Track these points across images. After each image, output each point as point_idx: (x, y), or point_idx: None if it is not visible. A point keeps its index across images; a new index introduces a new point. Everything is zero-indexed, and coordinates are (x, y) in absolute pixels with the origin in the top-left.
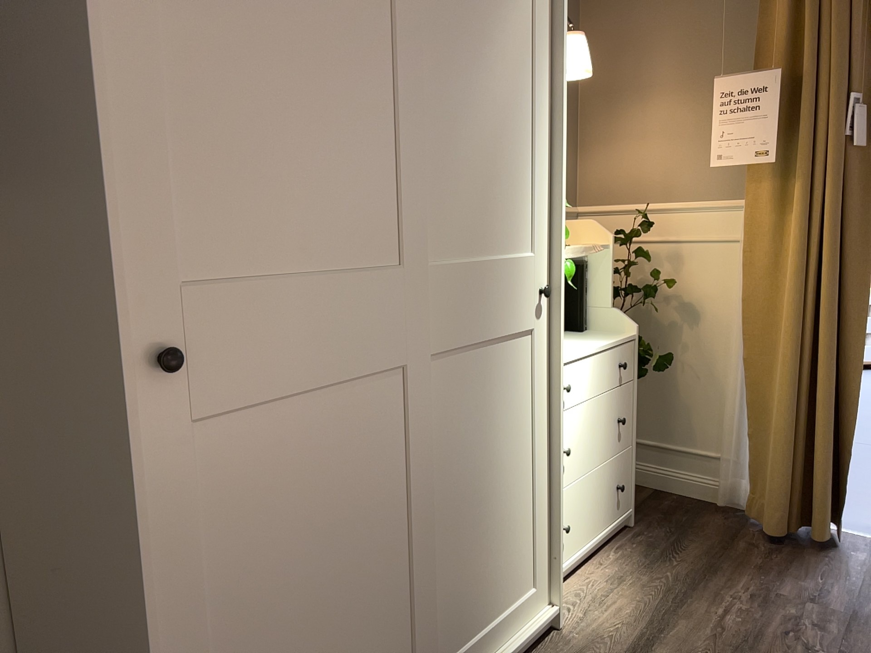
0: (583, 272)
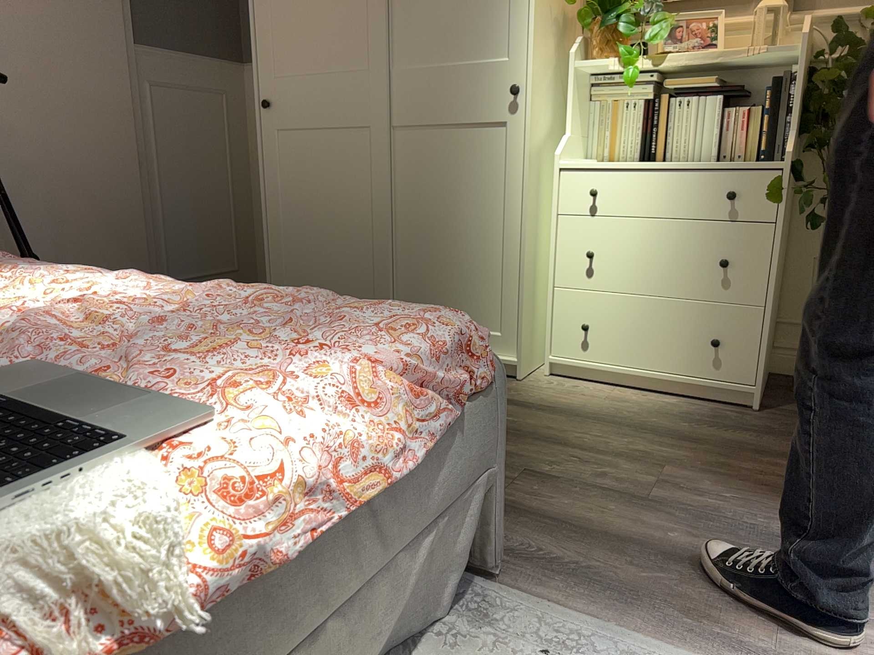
0: (794, 85)
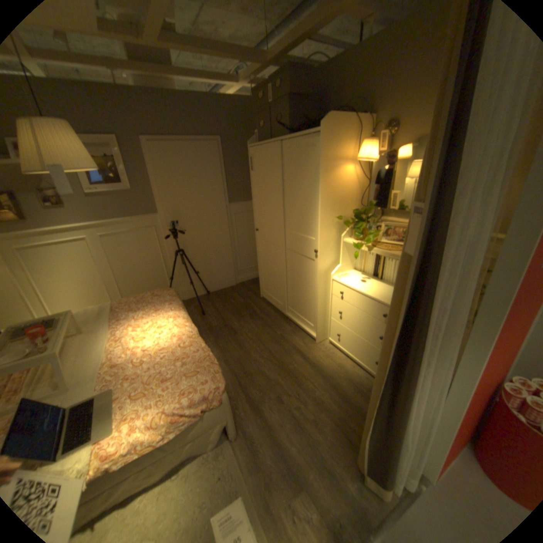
0: None
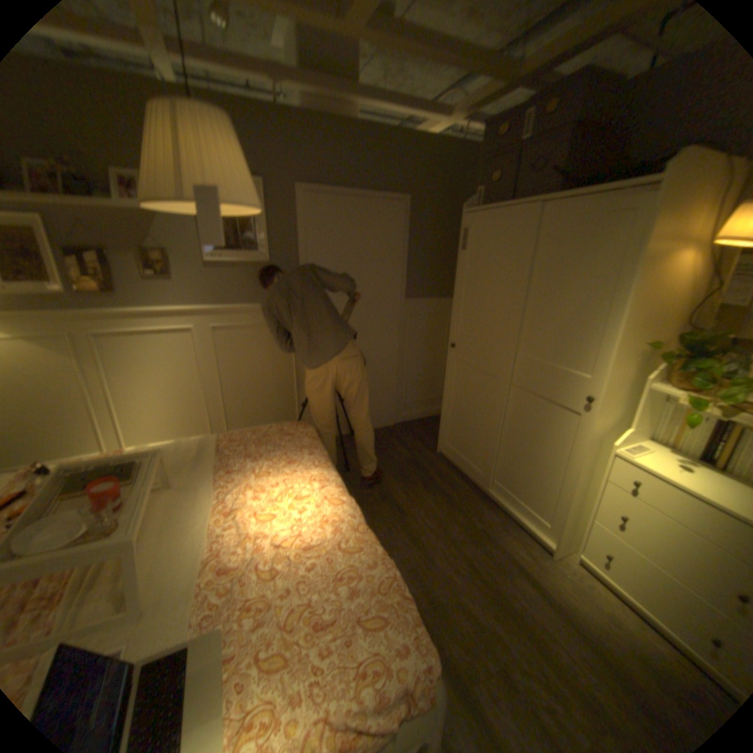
0: None
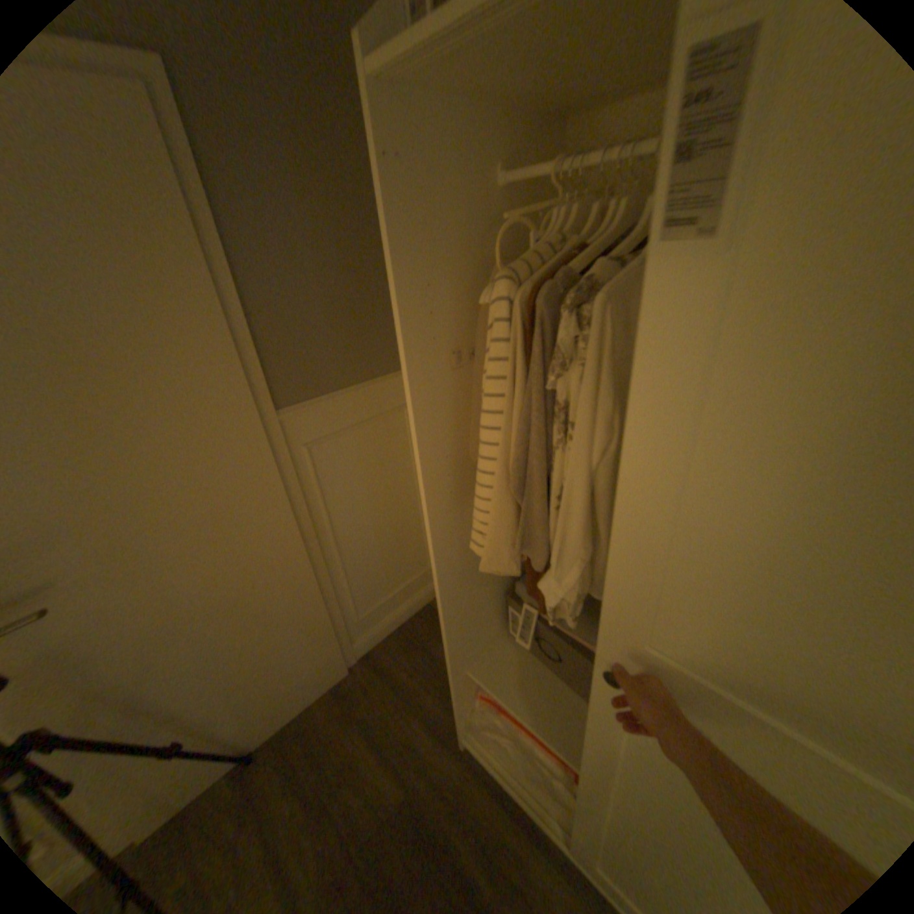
0: None
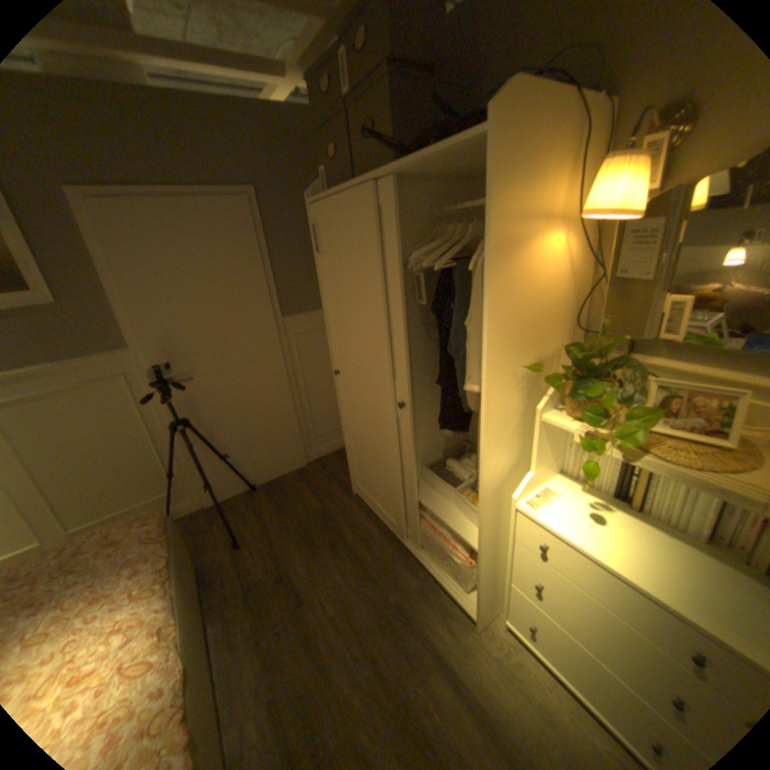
0: None
